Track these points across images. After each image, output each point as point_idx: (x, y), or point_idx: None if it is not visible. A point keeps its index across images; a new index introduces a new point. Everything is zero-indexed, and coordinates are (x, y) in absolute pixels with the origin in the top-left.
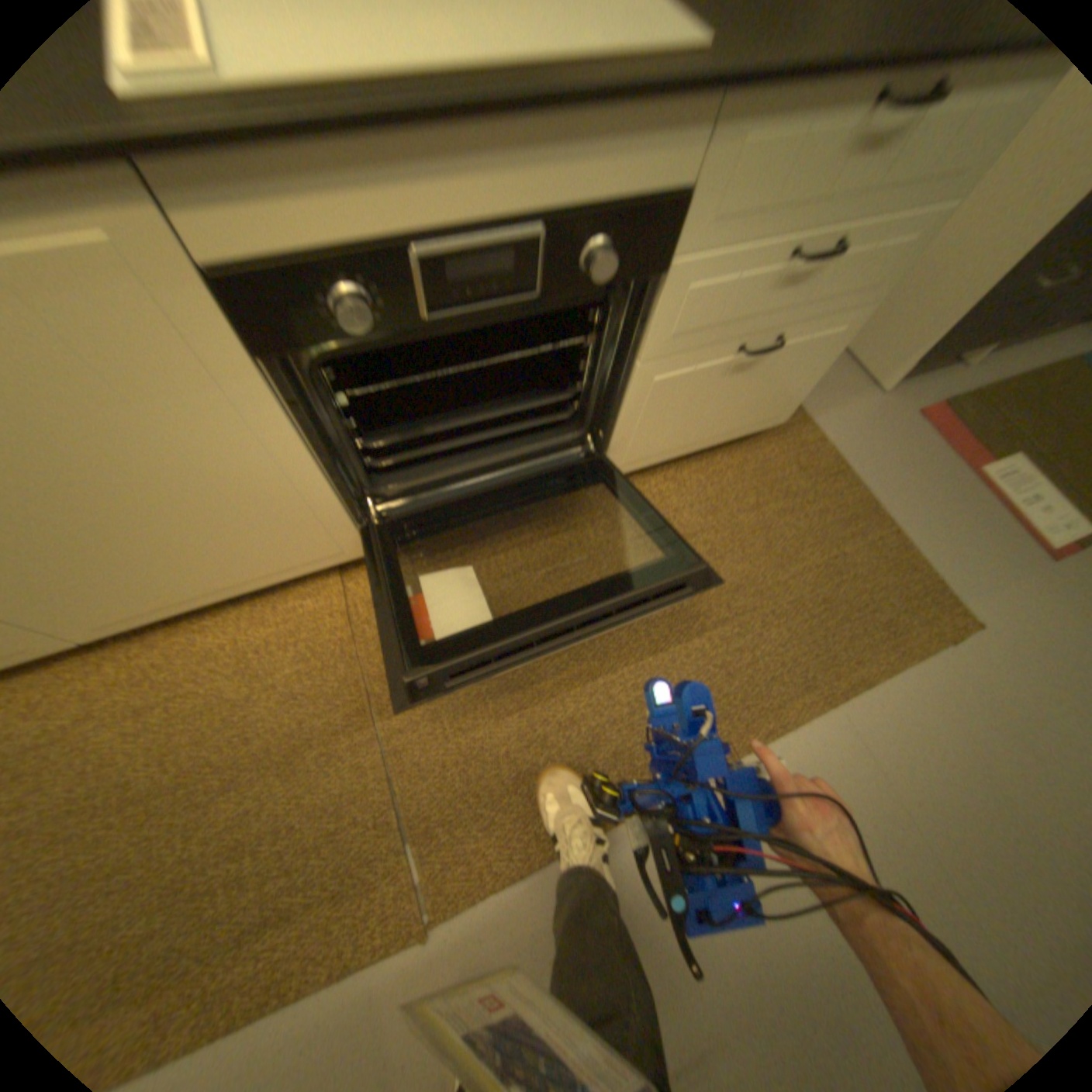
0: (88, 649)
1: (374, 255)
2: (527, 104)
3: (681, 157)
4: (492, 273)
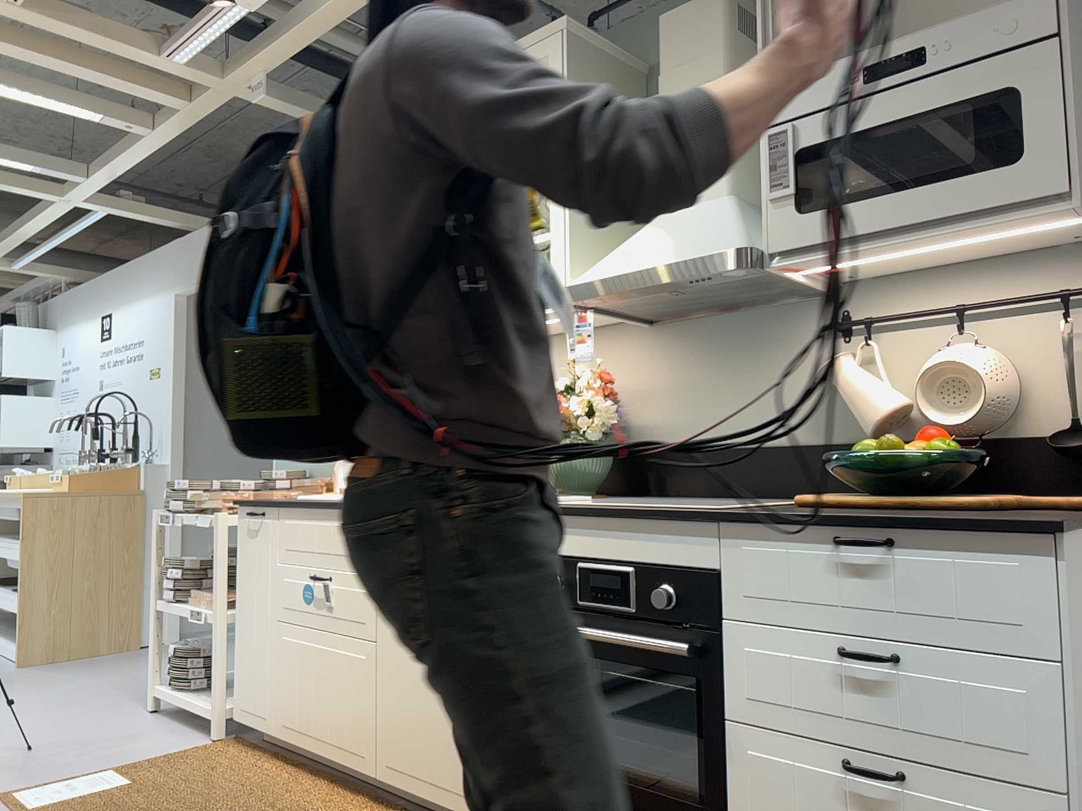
0: (374, 803)
1: (566, 567)
2: (620, 517)
3: (706, 555)
4: (614, 594)
